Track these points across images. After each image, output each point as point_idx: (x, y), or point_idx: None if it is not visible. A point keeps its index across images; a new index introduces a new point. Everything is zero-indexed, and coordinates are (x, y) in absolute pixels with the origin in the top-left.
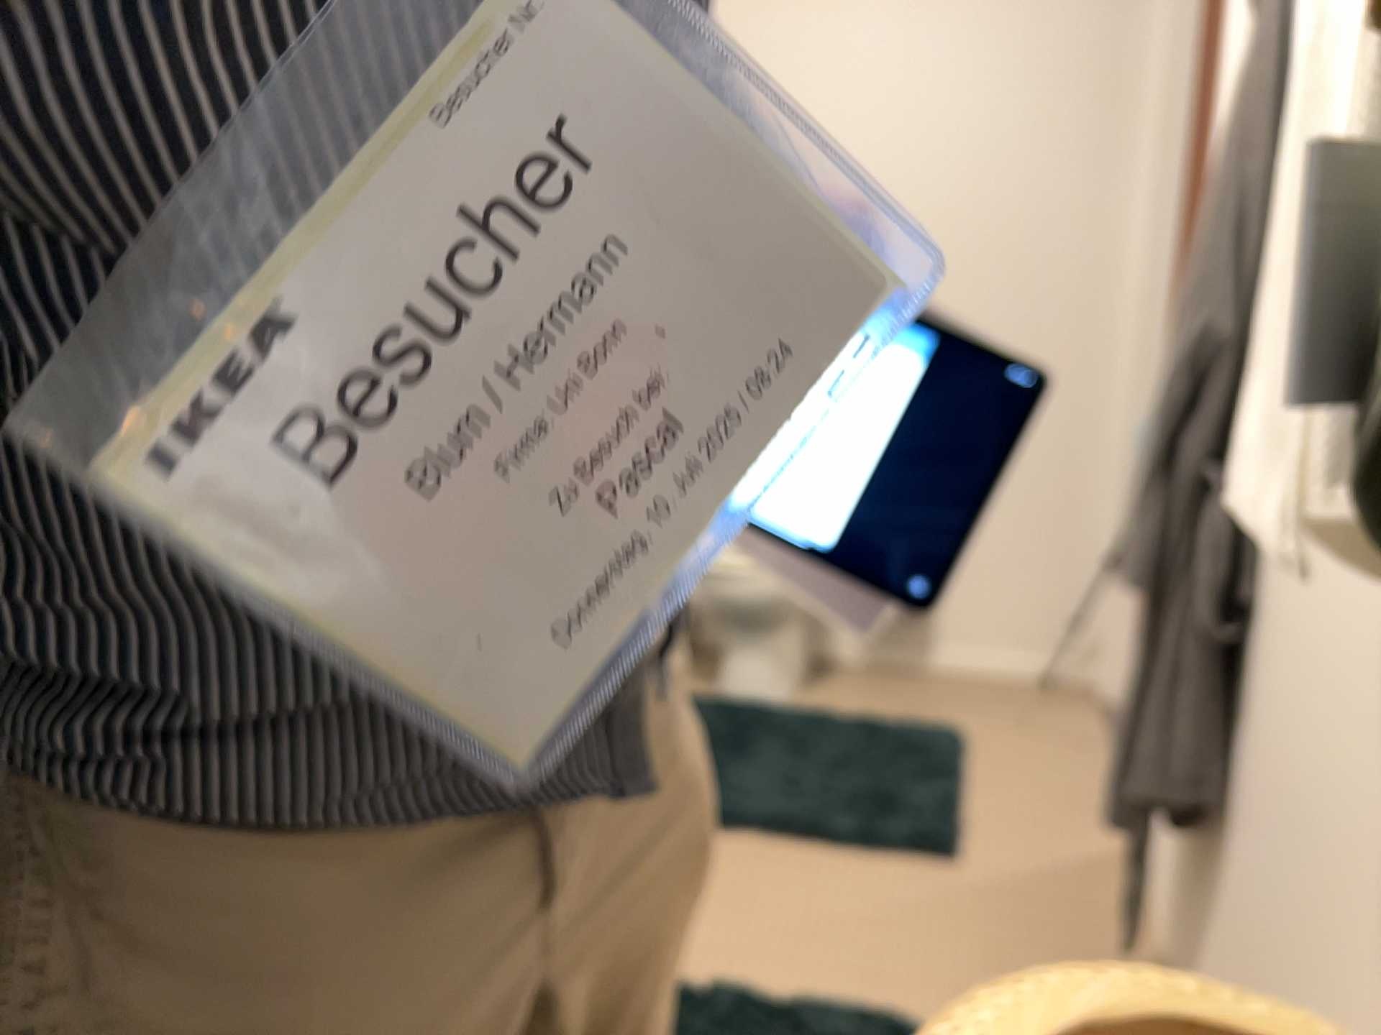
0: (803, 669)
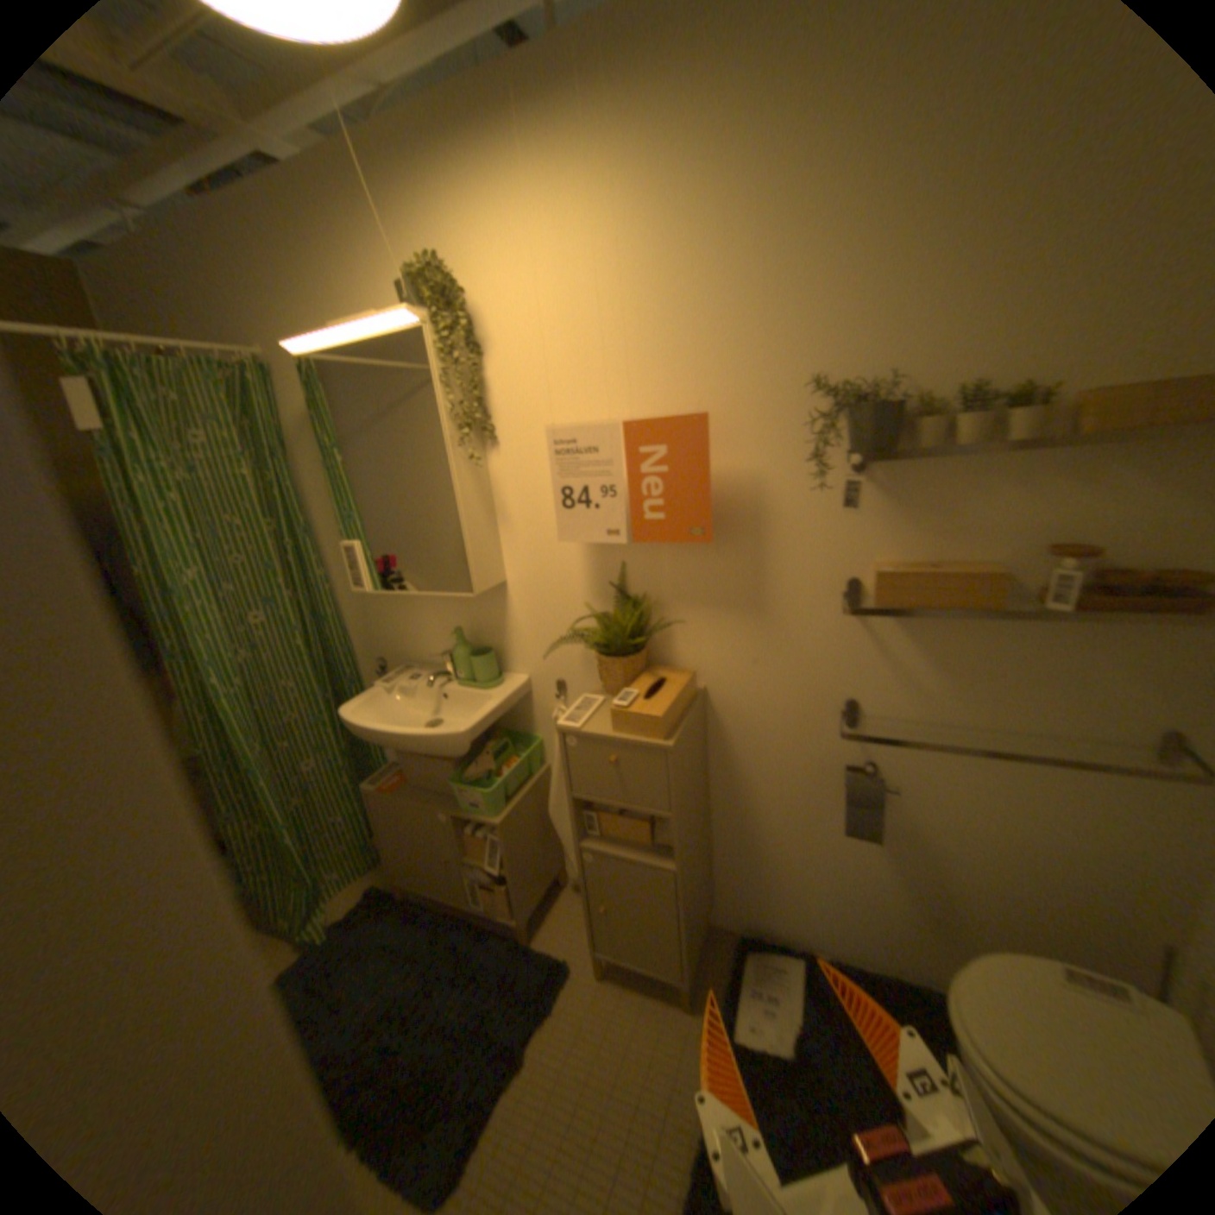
0: None
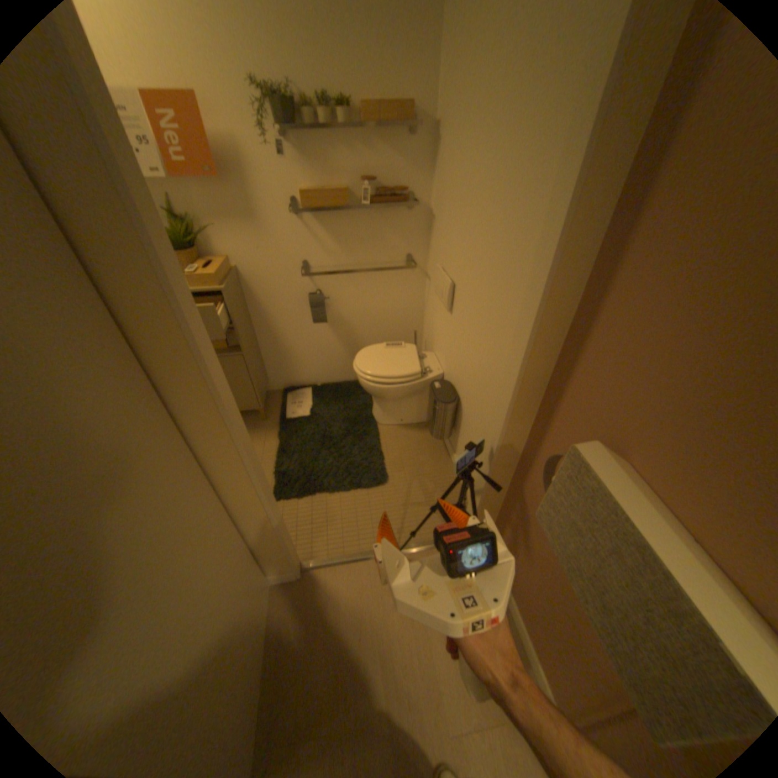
0: (410, 419)
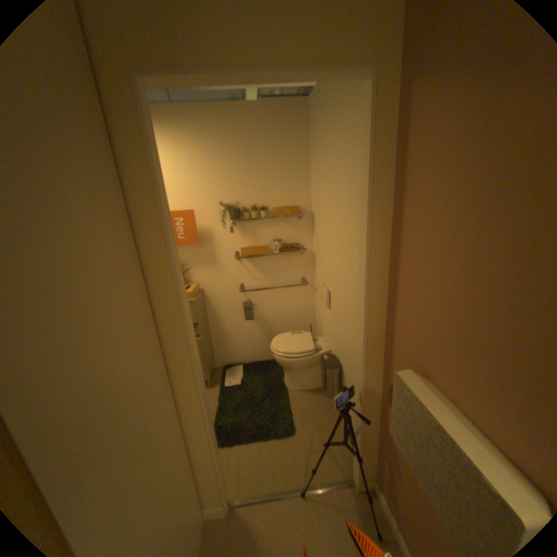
0: (310, 386)
